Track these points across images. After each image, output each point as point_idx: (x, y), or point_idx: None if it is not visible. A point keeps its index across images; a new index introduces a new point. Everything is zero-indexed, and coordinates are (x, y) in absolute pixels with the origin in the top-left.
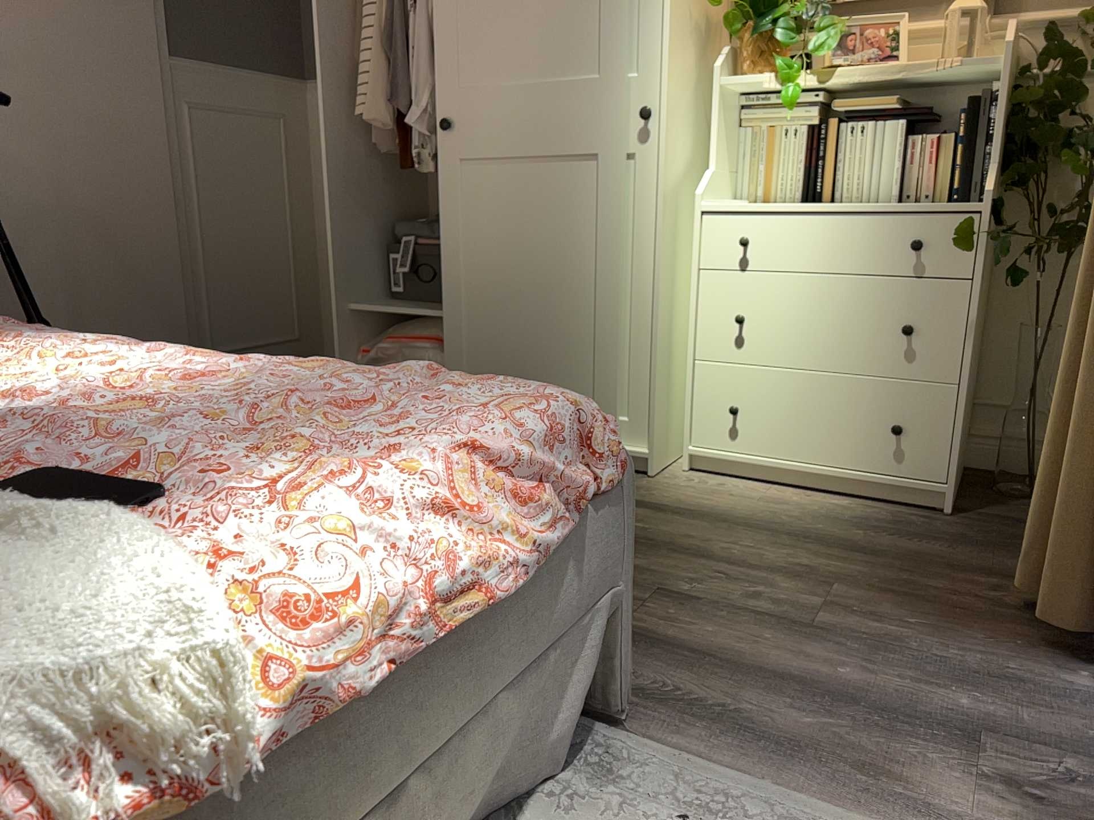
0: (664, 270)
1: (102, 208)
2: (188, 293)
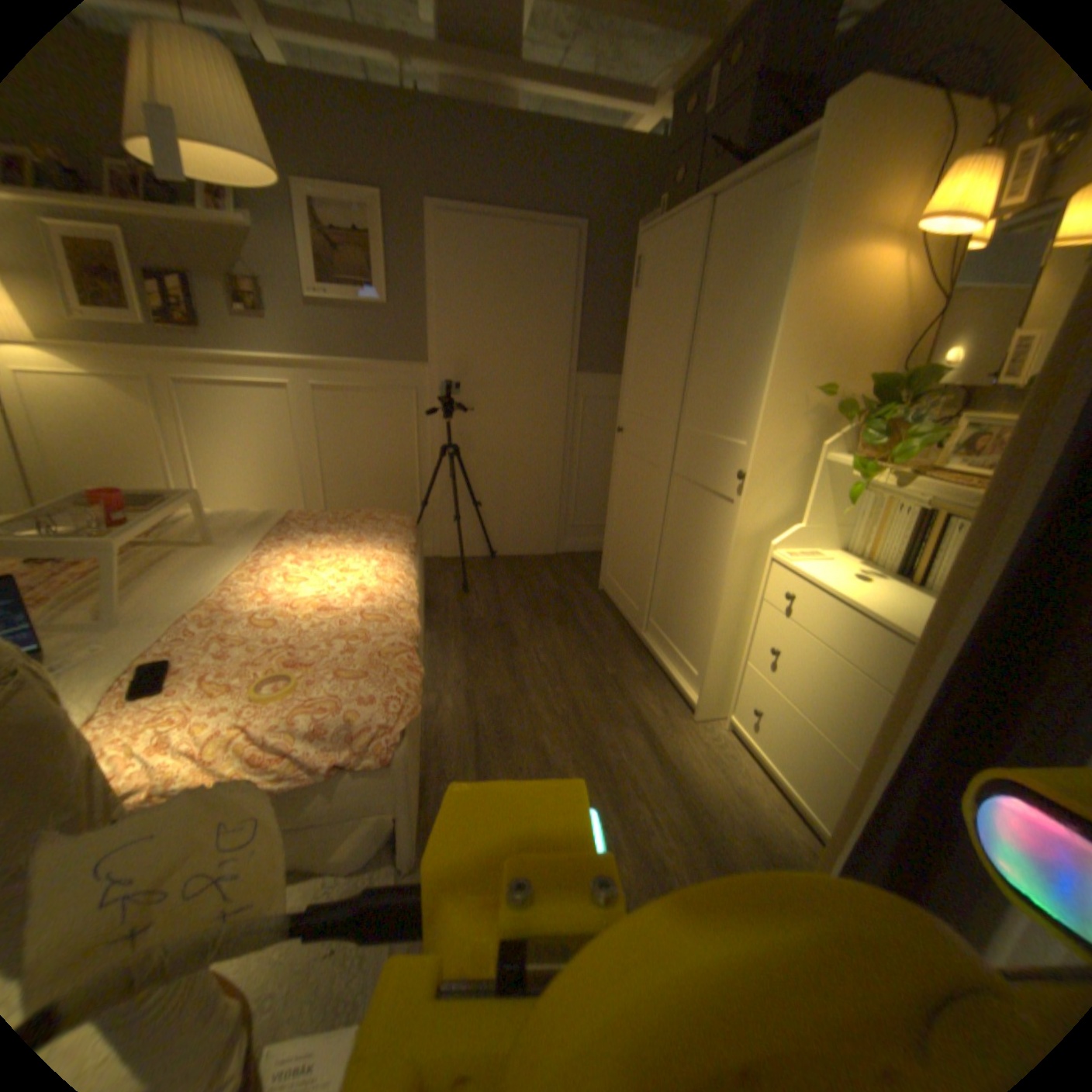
0: (732, 590)
1: (521, 450)
2: (561, 494)
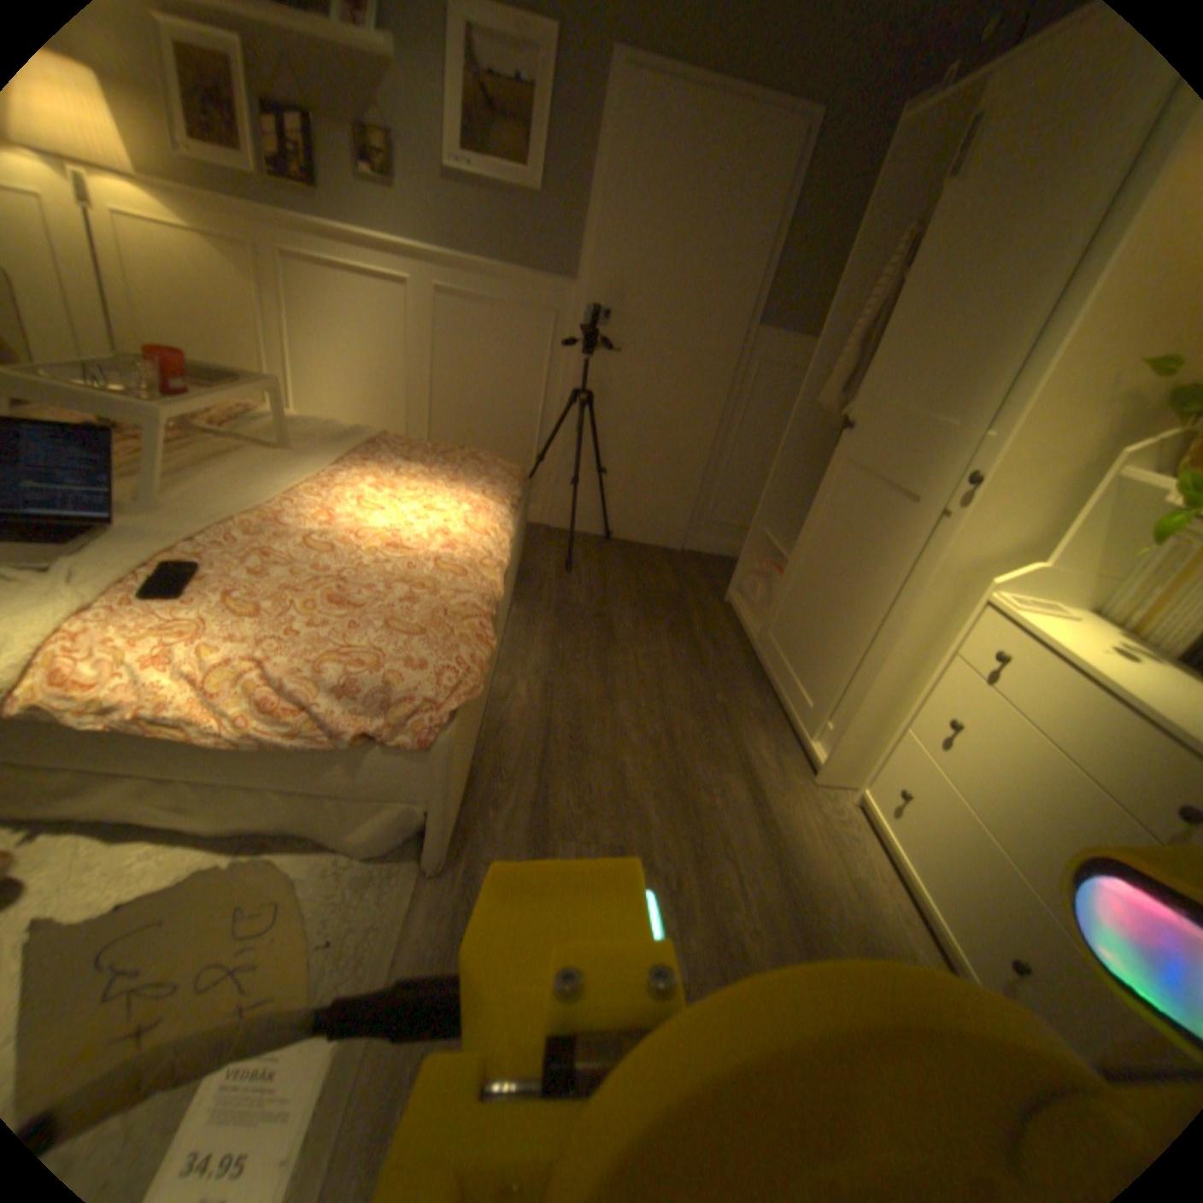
0: (914, 633)
1: (668, 414)
2: (704, 479)
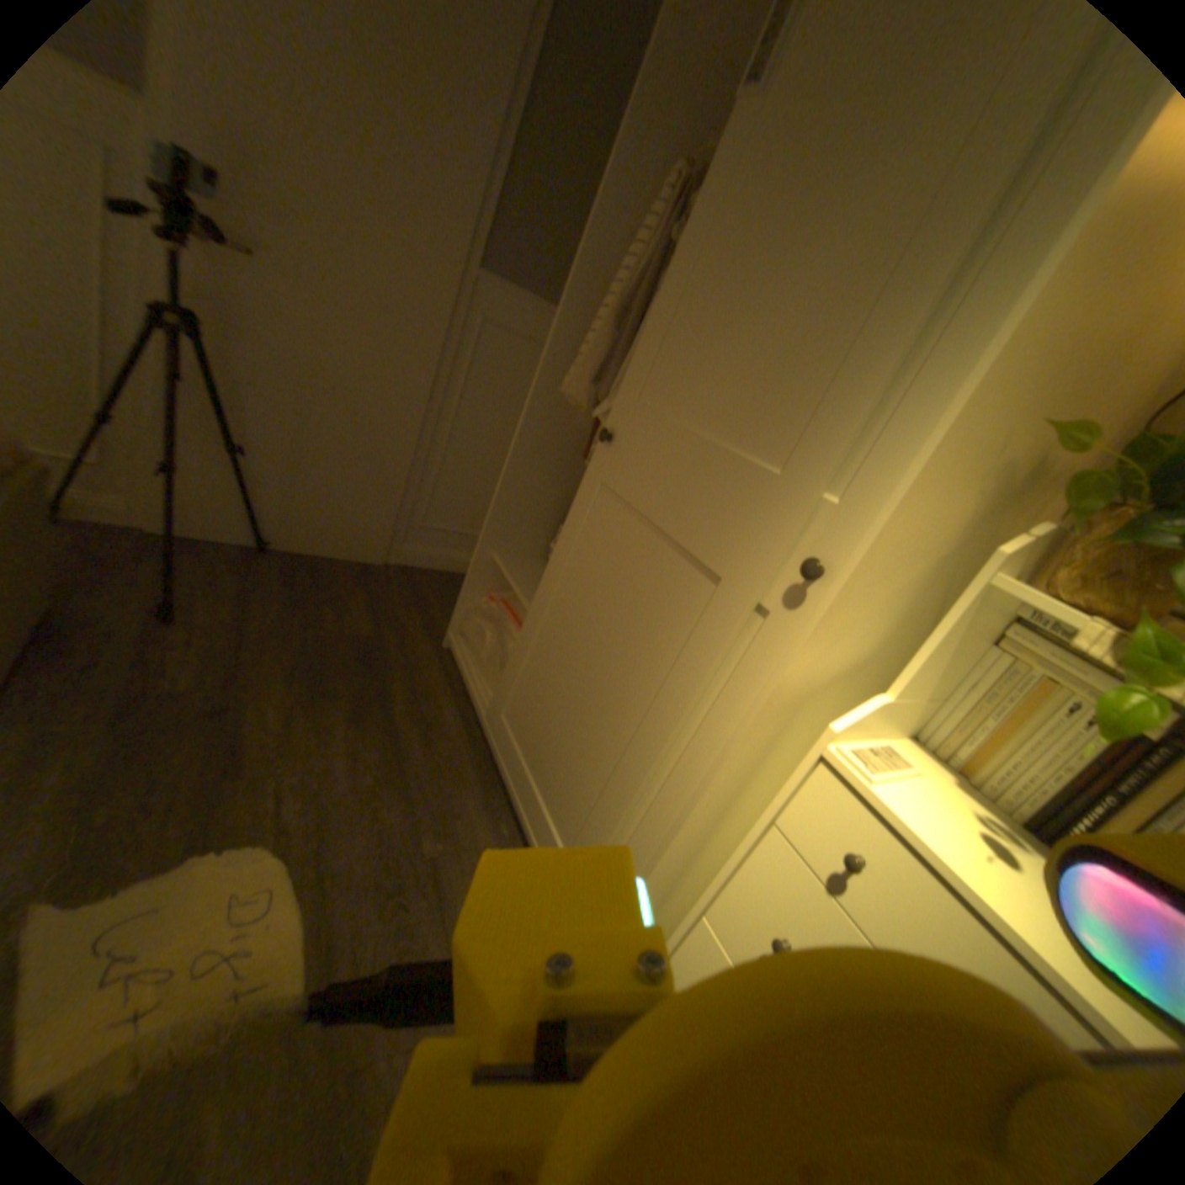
0: (714, 791)
1: (350, 375)
2: (412, 472)
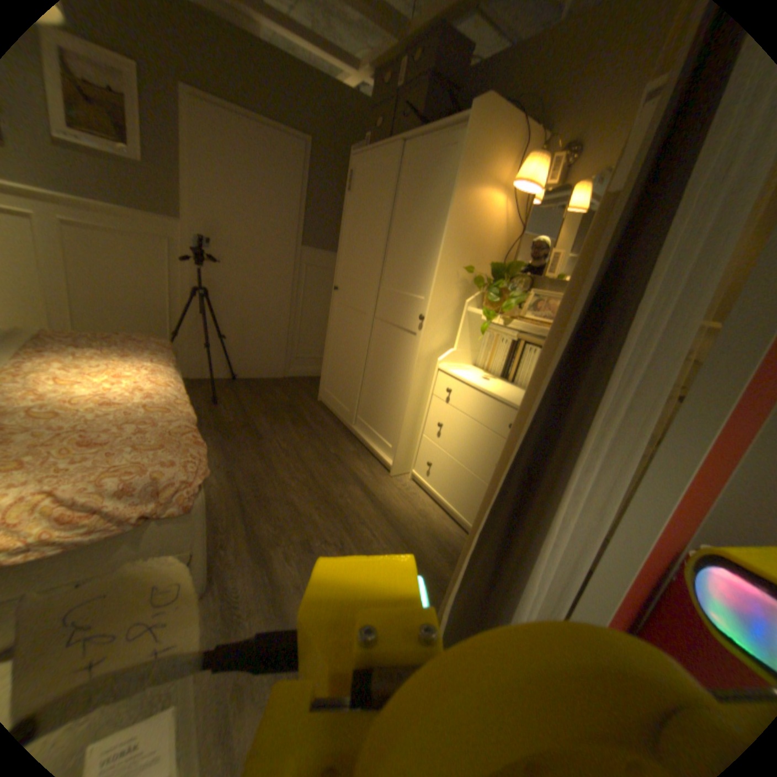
0: (415, 389)
1: (259, 298)
2: (289, 333)
